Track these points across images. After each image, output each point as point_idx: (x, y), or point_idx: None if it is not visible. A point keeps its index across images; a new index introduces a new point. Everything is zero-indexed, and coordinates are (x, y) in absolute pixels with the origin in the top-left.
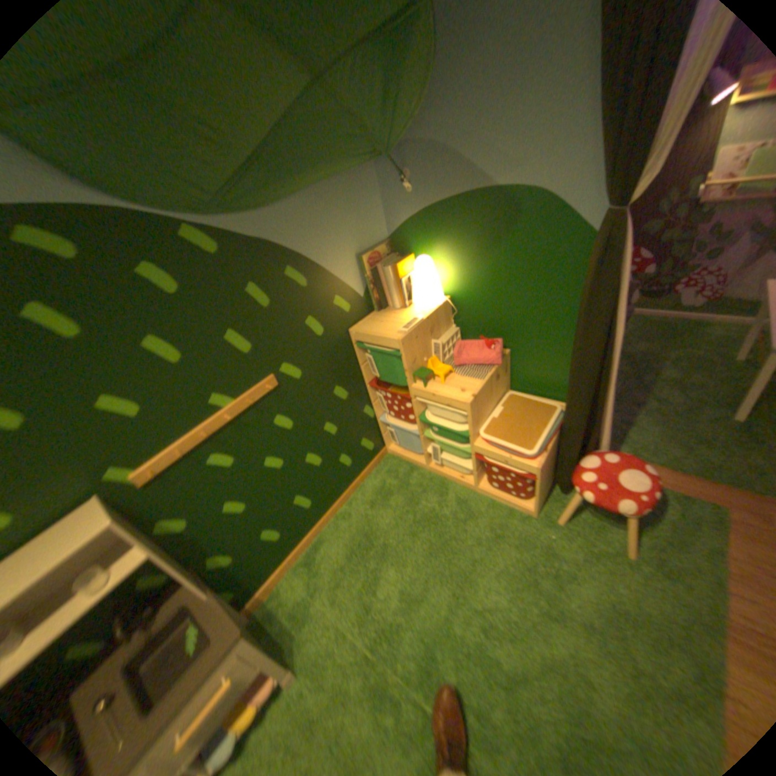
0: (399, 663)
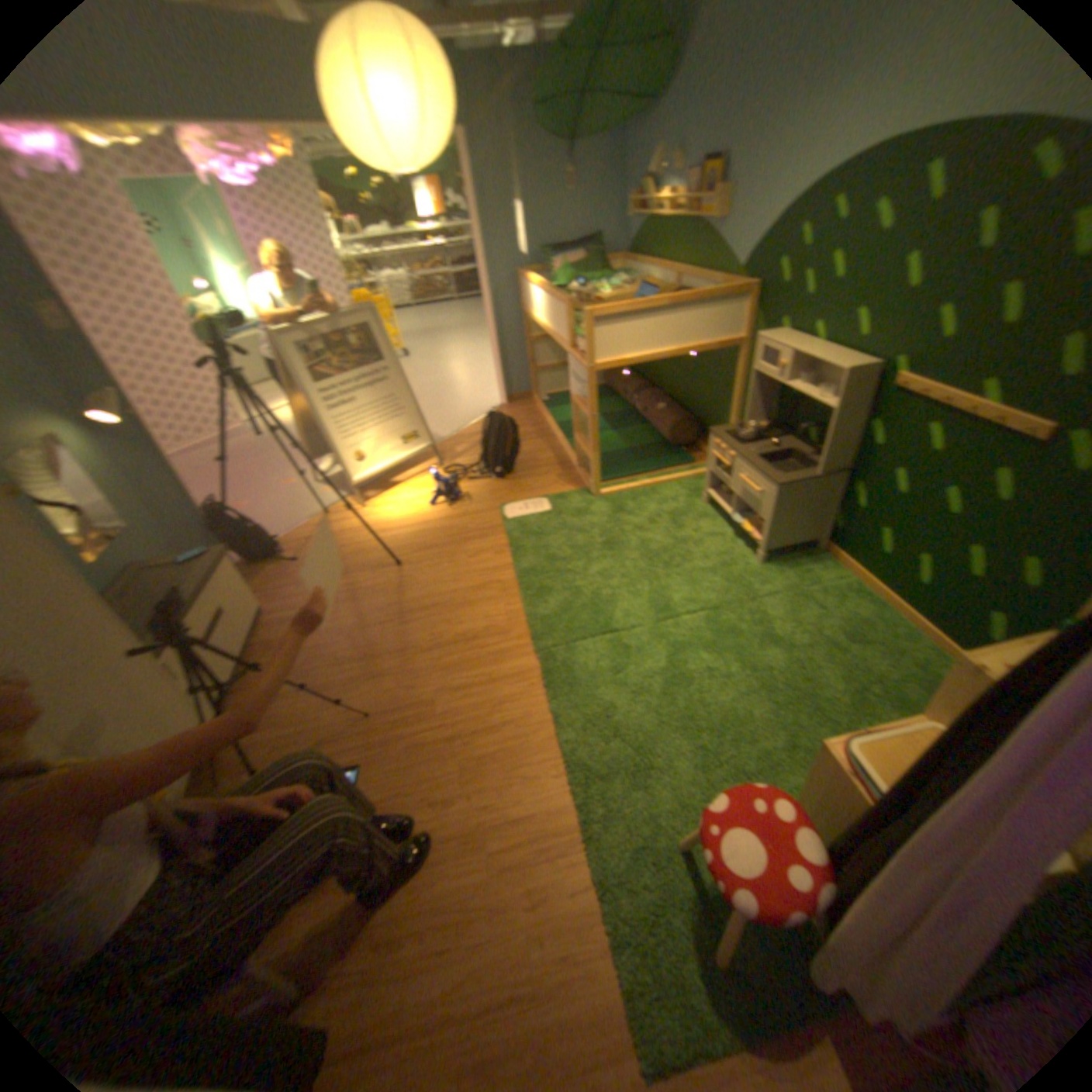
0: (725, 615)
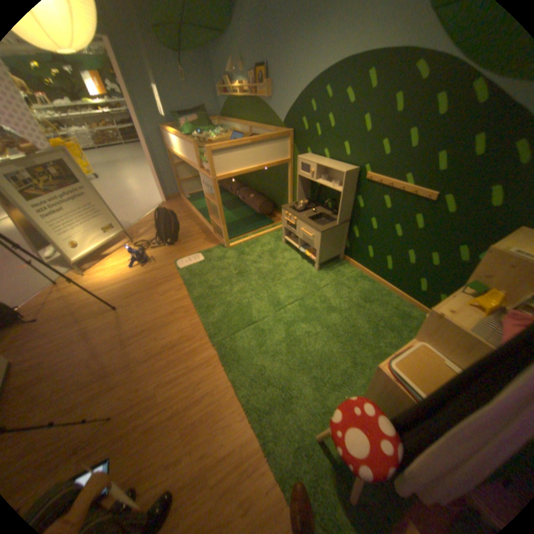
0: (308, 301)
